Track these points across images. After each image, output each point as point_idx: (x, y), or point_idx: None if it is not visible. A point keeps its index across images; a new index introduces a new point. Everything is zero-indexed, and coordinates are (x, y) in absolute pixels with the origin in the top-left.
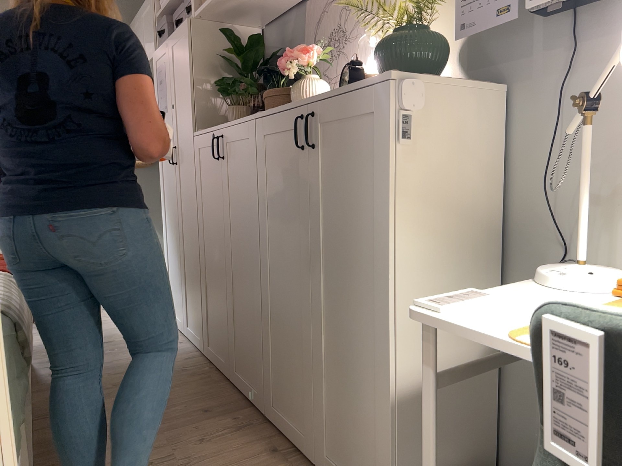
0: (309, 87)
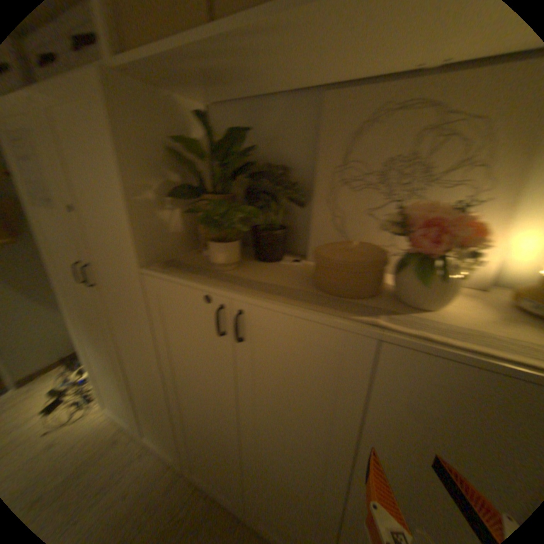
0: (461, 281)
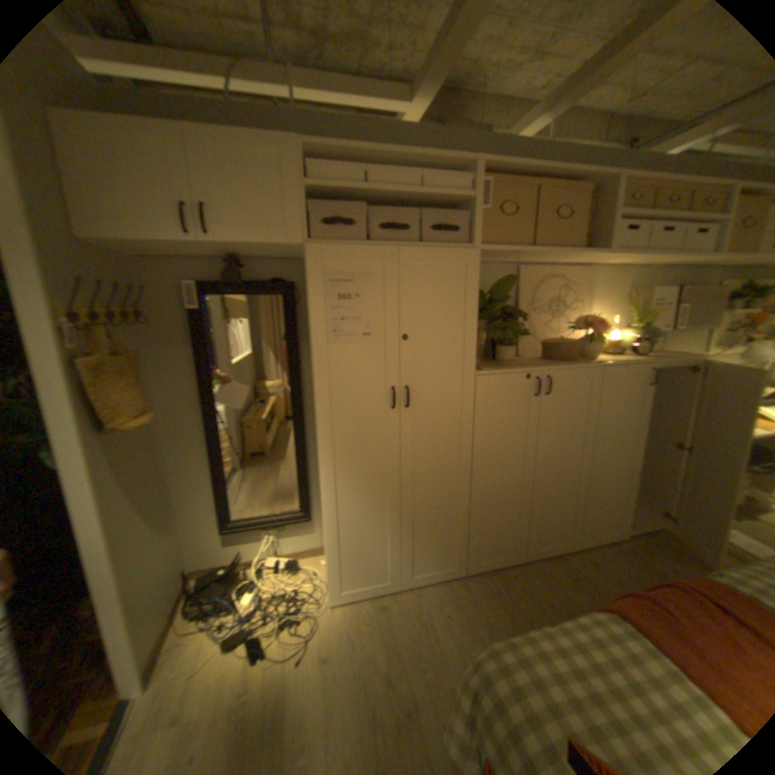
0: (602, 345)
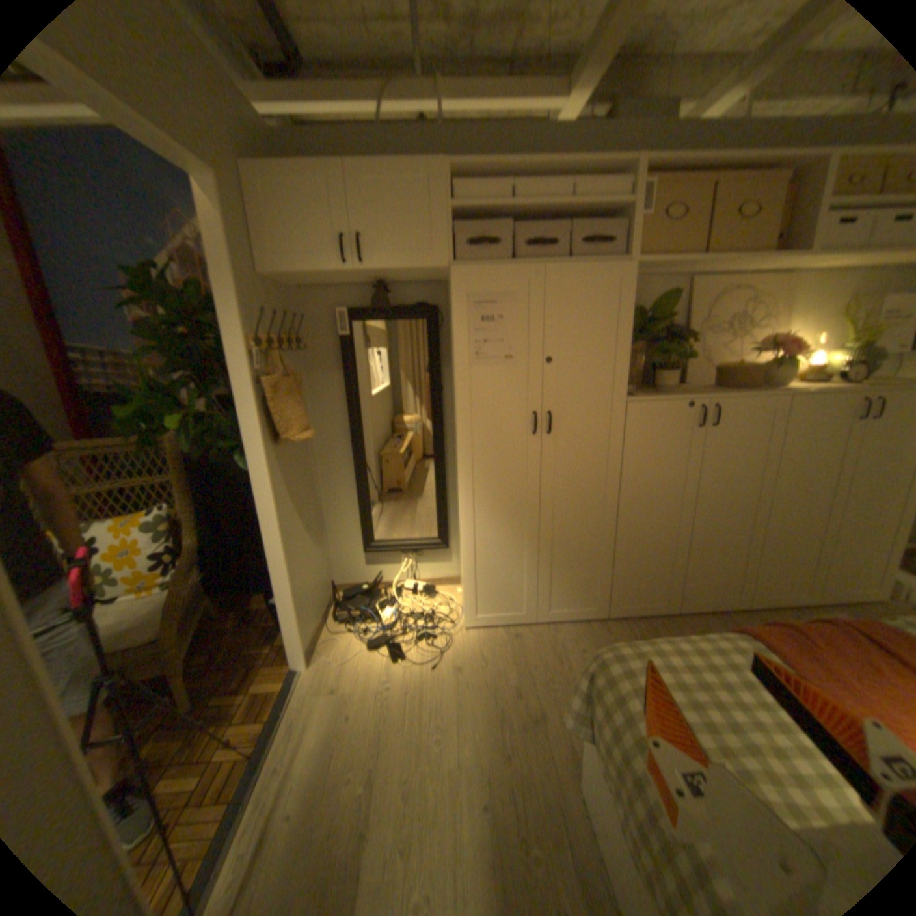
0: (797, 370)
